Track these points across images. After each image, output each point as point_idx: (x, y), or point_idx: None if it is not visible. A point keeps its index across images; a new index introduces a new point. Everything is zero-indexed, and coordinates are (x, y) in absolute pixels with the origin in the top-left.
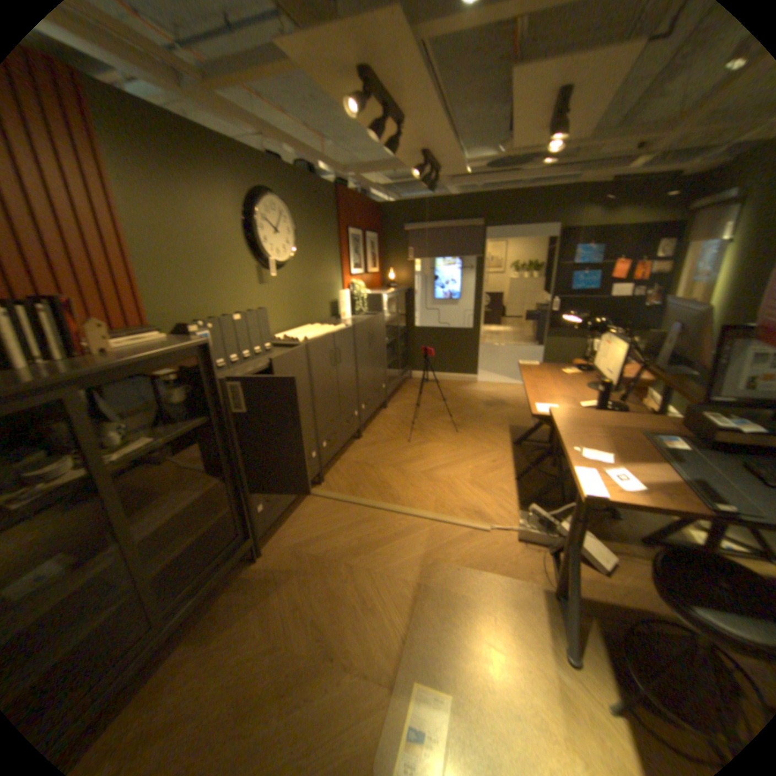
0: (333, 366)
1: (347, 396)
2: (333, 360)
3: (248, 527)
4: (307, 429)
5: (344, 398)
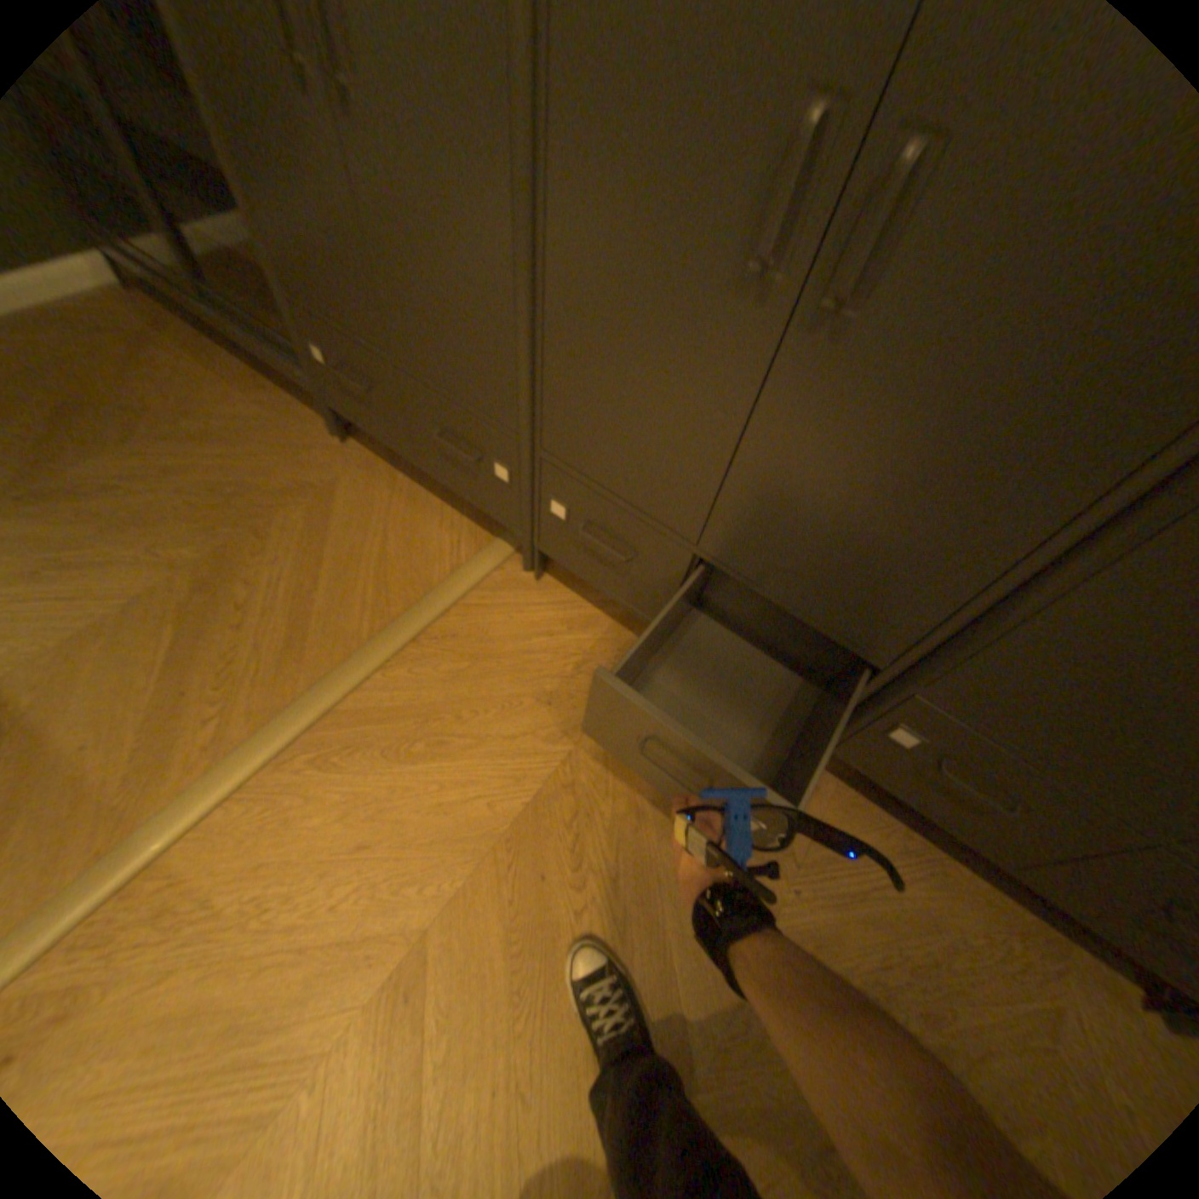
0: (770, 269)
1: (801, 558)
2: (790, 215)
3: (304, 358)
4: (481, 368)
5: (771, 541)
